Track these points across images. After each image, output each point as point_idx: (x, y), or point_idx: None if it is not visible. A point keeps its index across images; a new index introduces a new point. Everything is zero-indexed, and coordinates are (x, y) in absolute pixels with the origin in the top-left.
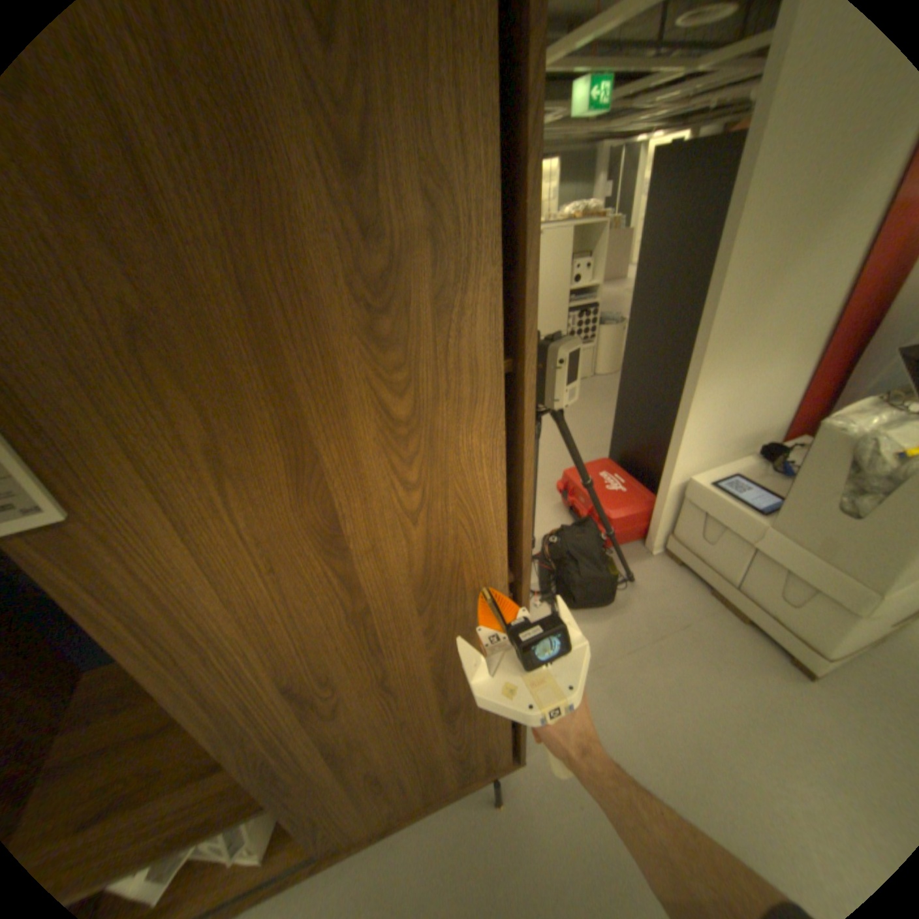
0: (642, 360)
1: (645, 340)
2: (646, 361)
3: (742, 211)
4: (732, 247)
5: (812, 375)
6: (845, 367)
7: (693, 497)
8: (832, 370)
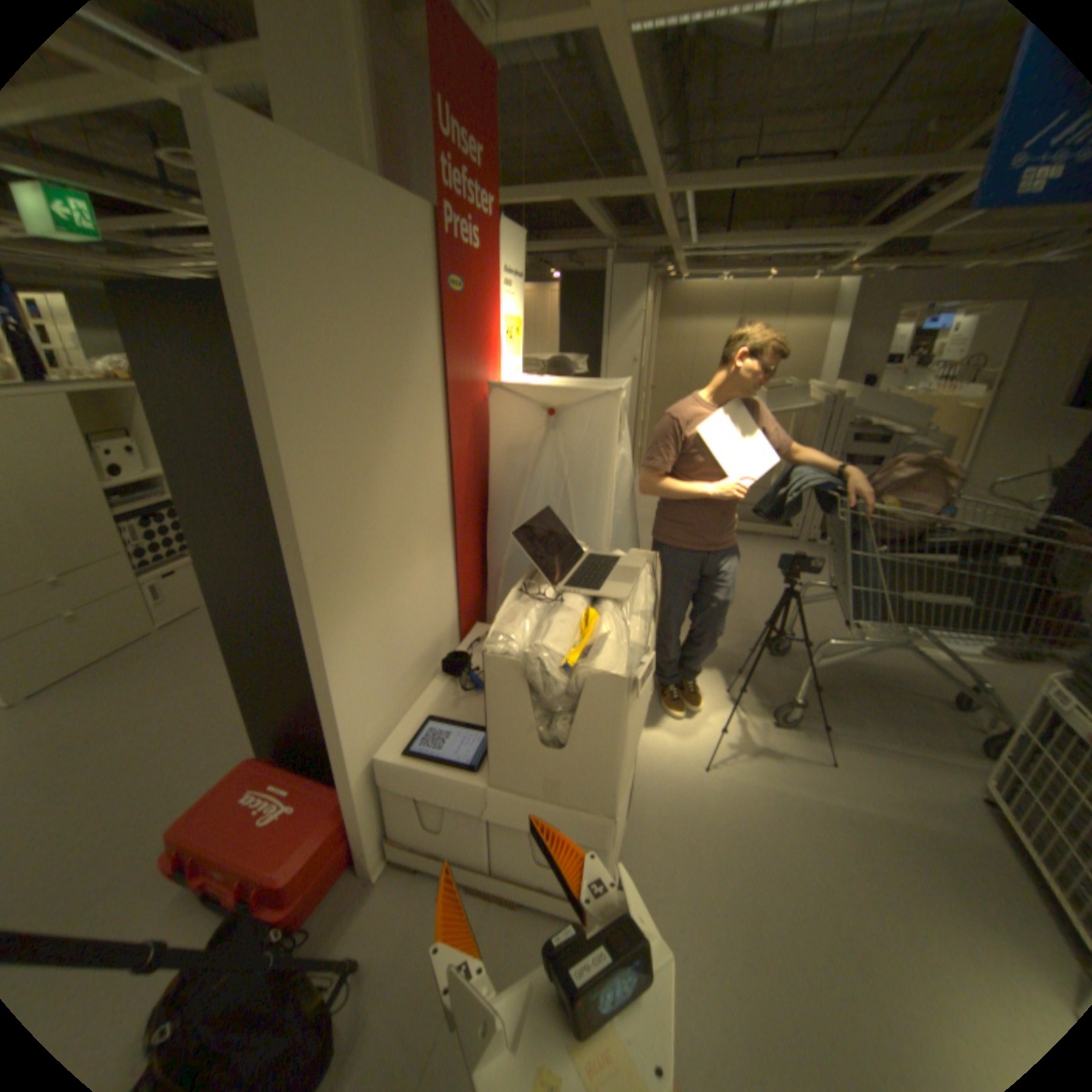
0: (235, 601)
1: (227, 572)
2: (242, 603)
3: (266, 392)
4: (276, 442)
5: (454, 563)
6: (478, 544)
7: (386, 784)
8: (469, 551)
